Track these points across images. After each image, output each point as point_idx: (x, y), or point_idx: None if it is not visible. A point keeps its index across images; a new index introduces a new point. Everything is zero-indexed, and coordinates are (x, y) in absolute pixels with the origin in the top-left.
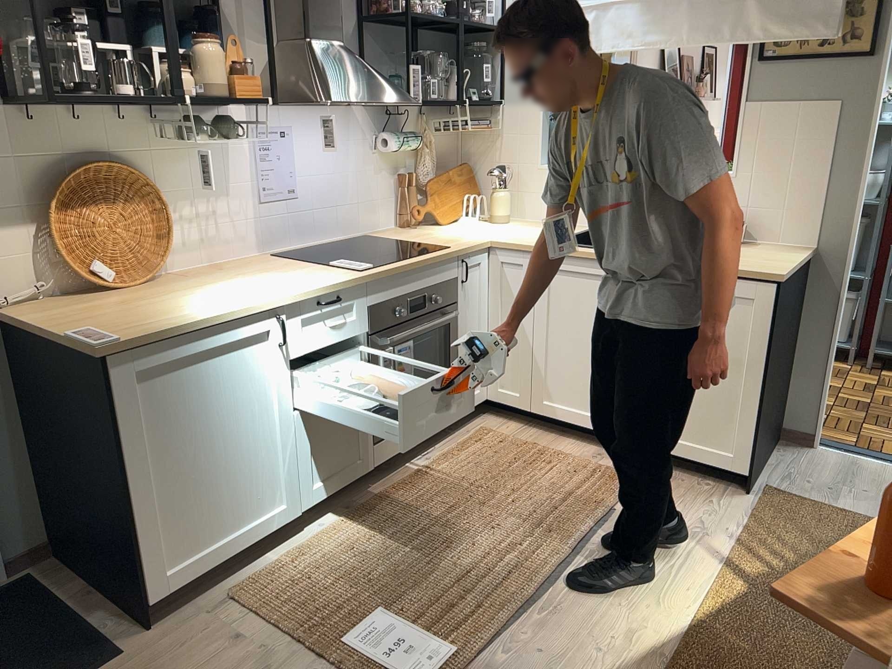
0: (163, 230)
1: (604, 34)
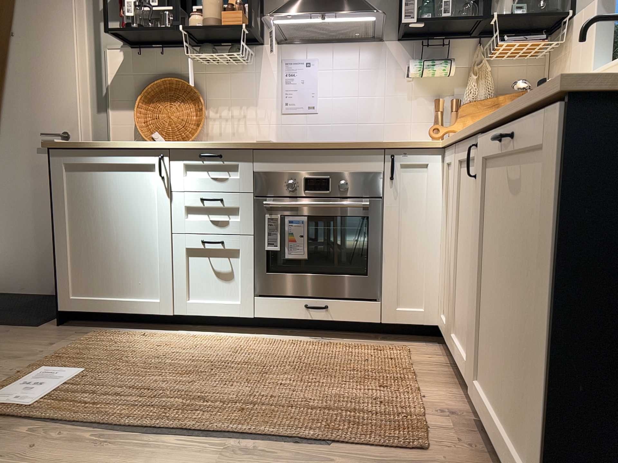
0: (199, 120)
1: None
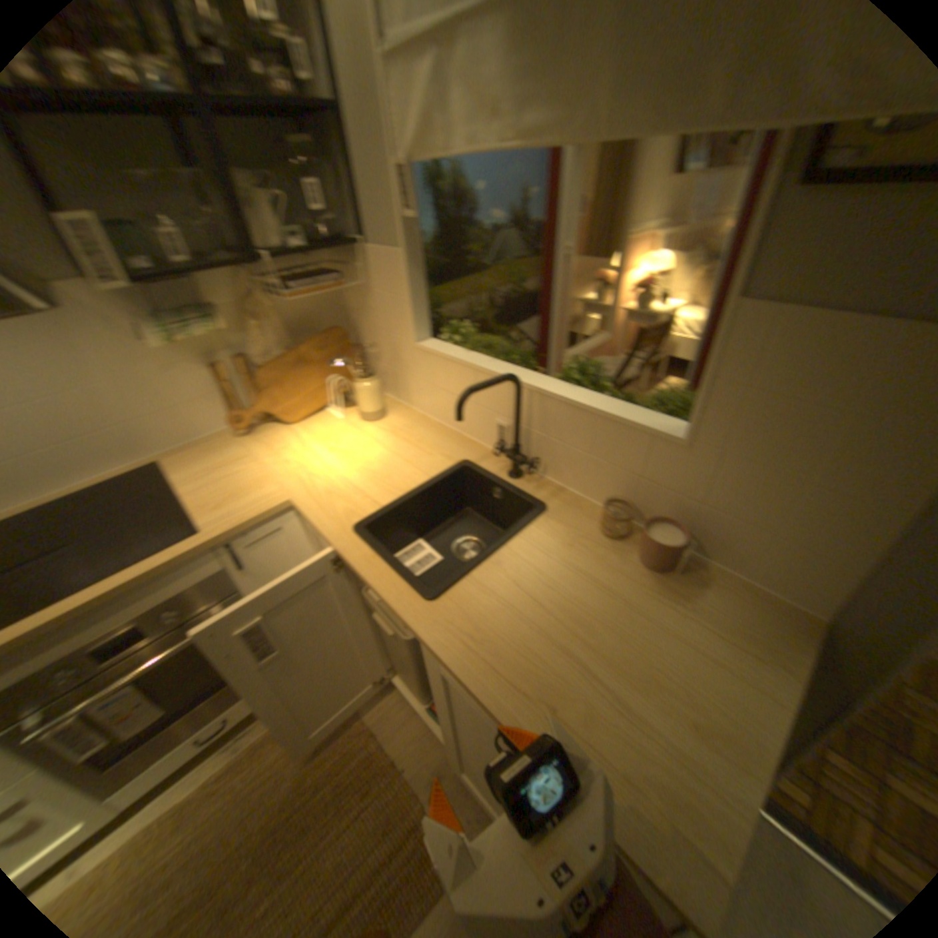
0: None
1: (451, 106)
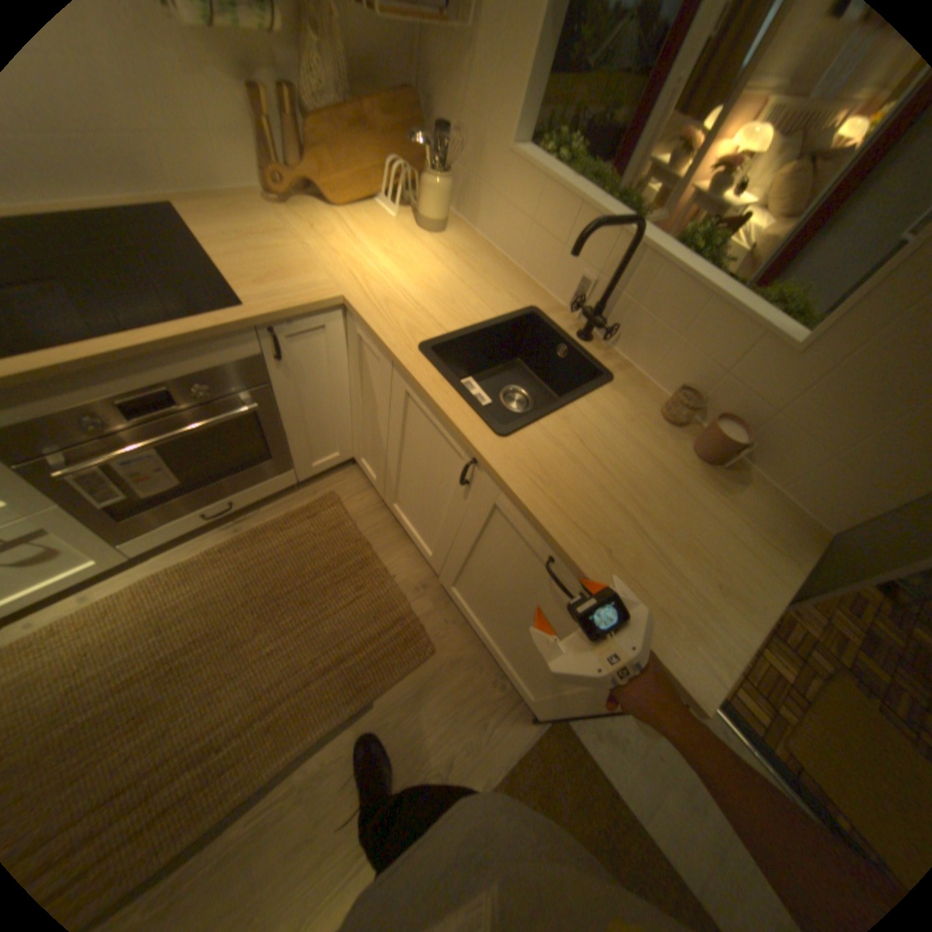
0: None
1: None
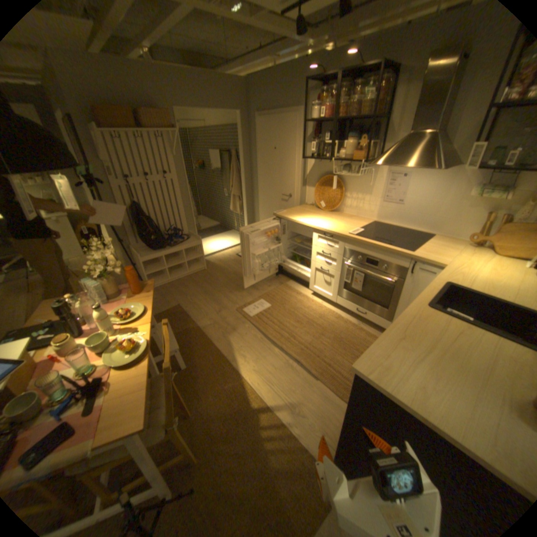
0: (341, 199)
1: None
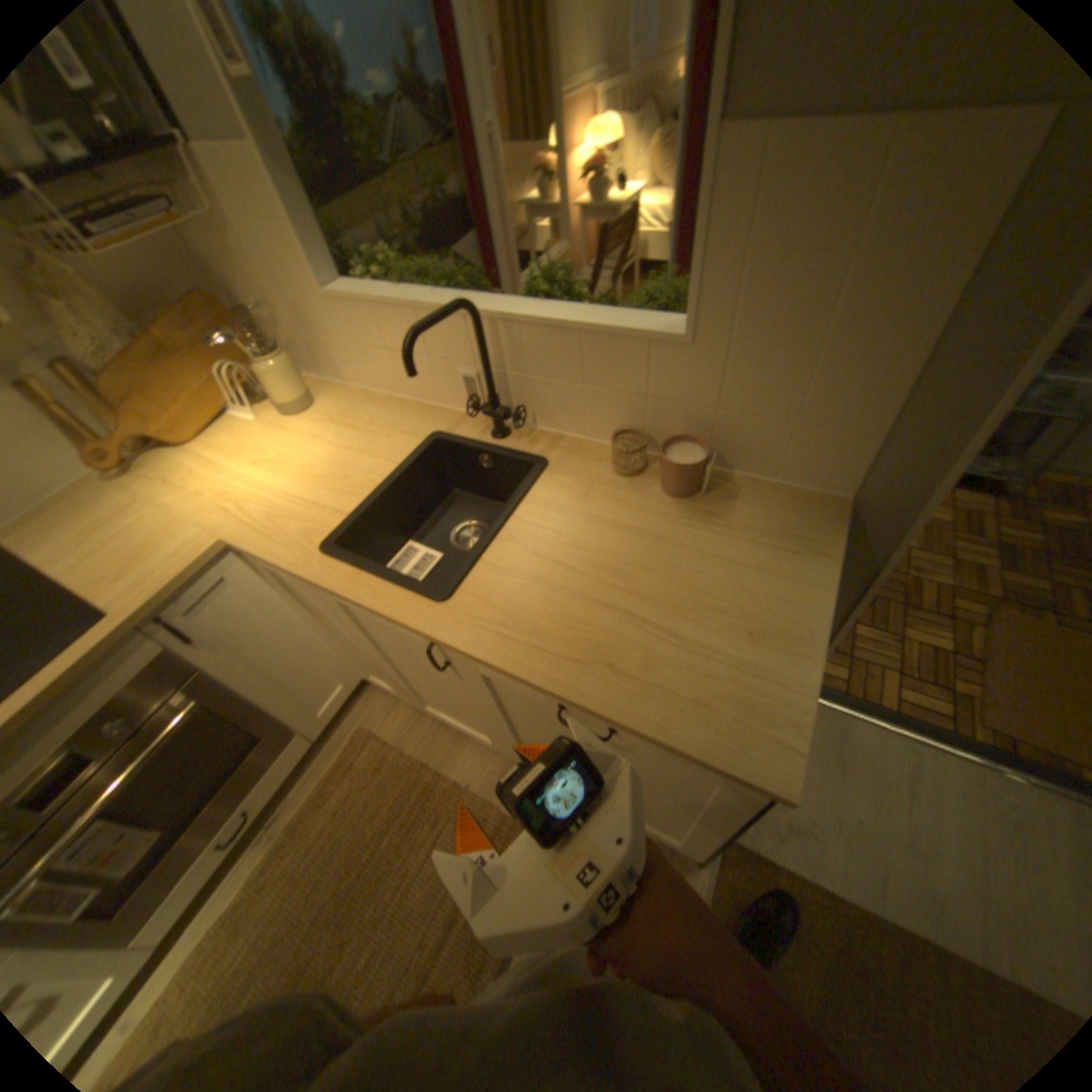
0: None
1: None
